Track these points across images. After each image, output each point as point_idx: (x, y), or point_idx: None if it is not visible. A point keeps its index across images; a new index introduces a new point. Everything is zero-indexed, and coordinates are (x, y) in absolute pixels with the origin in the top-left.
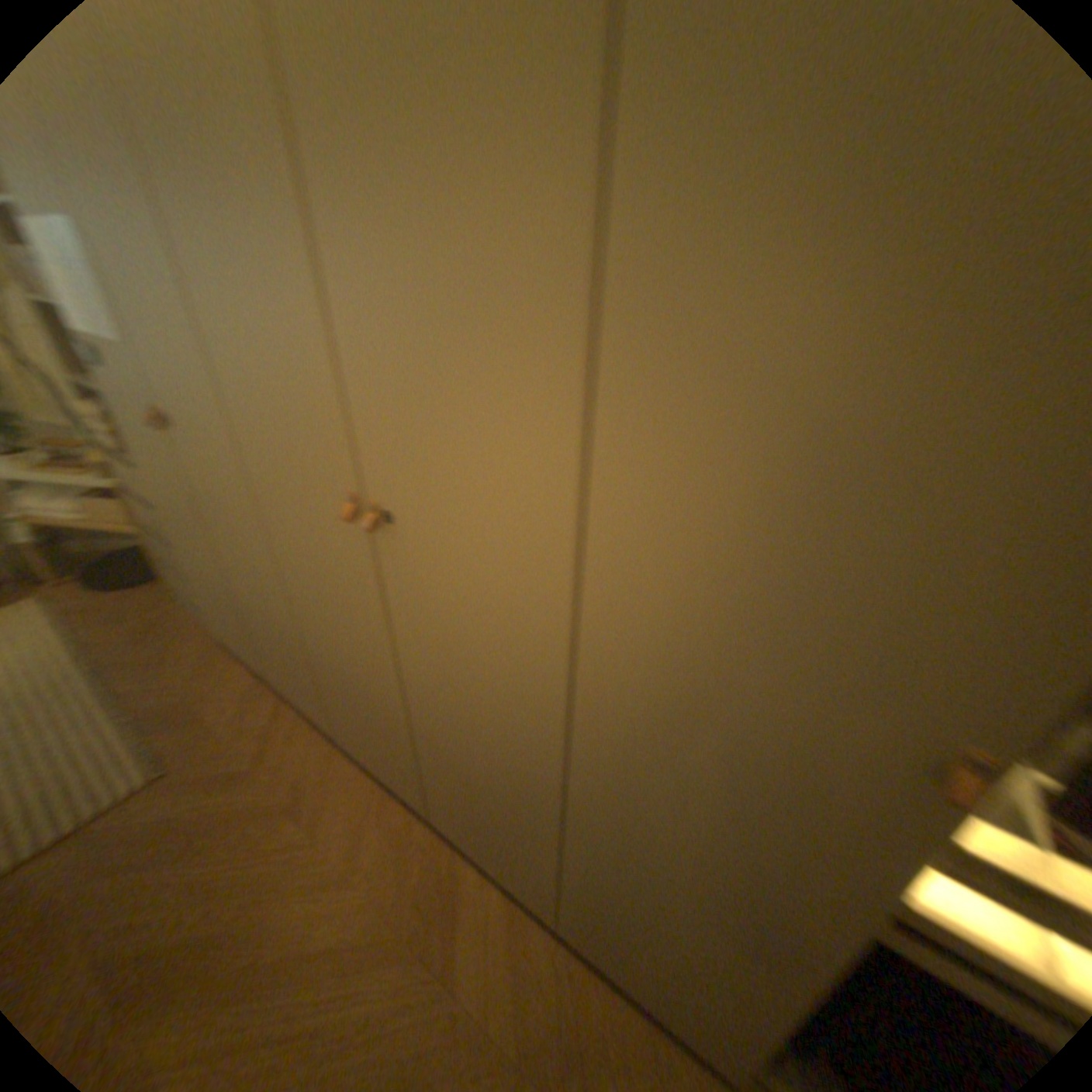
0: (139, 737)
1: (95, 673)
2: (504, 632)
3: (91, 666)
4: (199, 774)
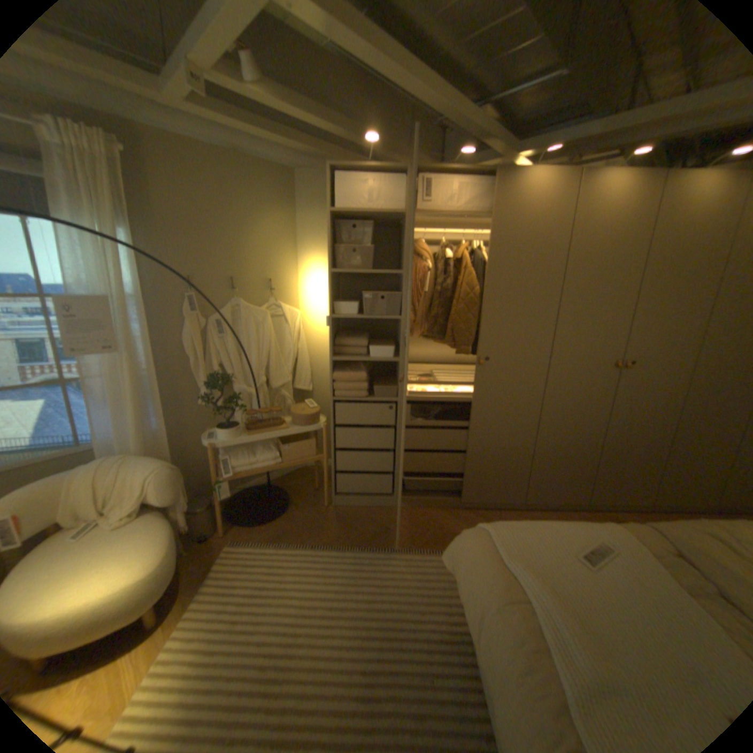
0: (445, 551)
1: (363, 547)
2: (671, 382)
3: (354, 546)
4: None
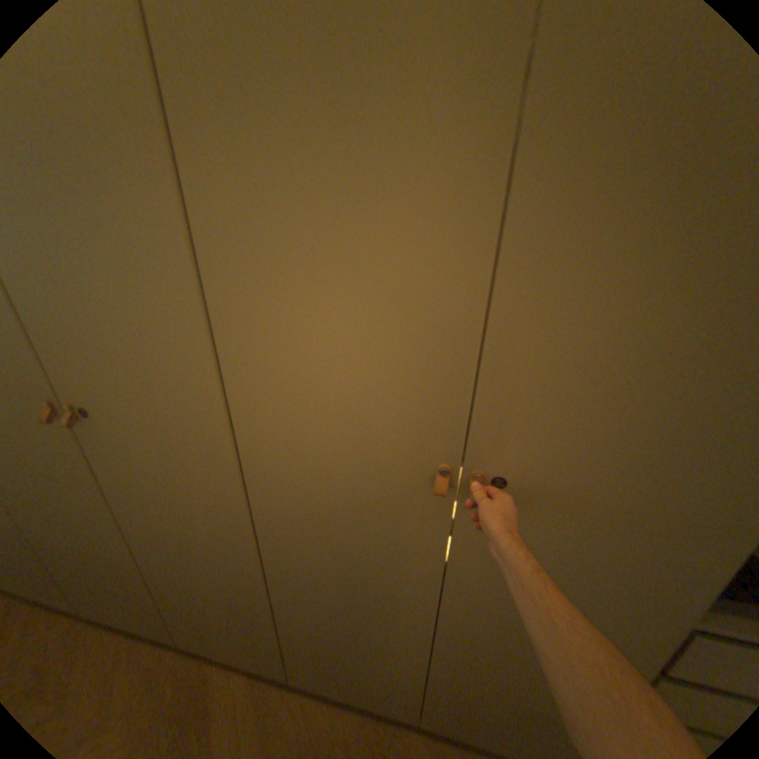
0: None
1: None
2: (195, 476)
3: None
4: None
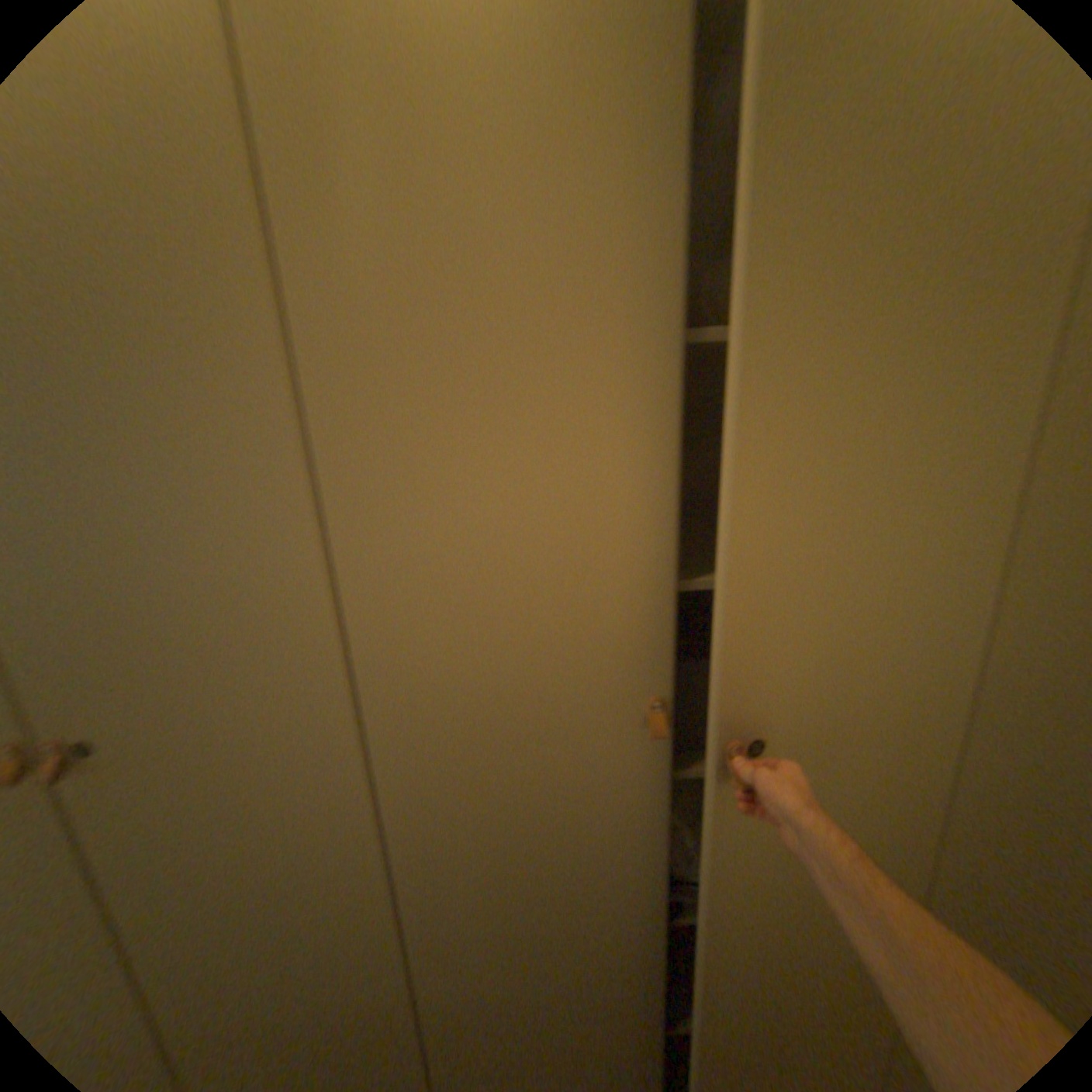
0: None
1: None
2: (889, 759)
3: None
4: None
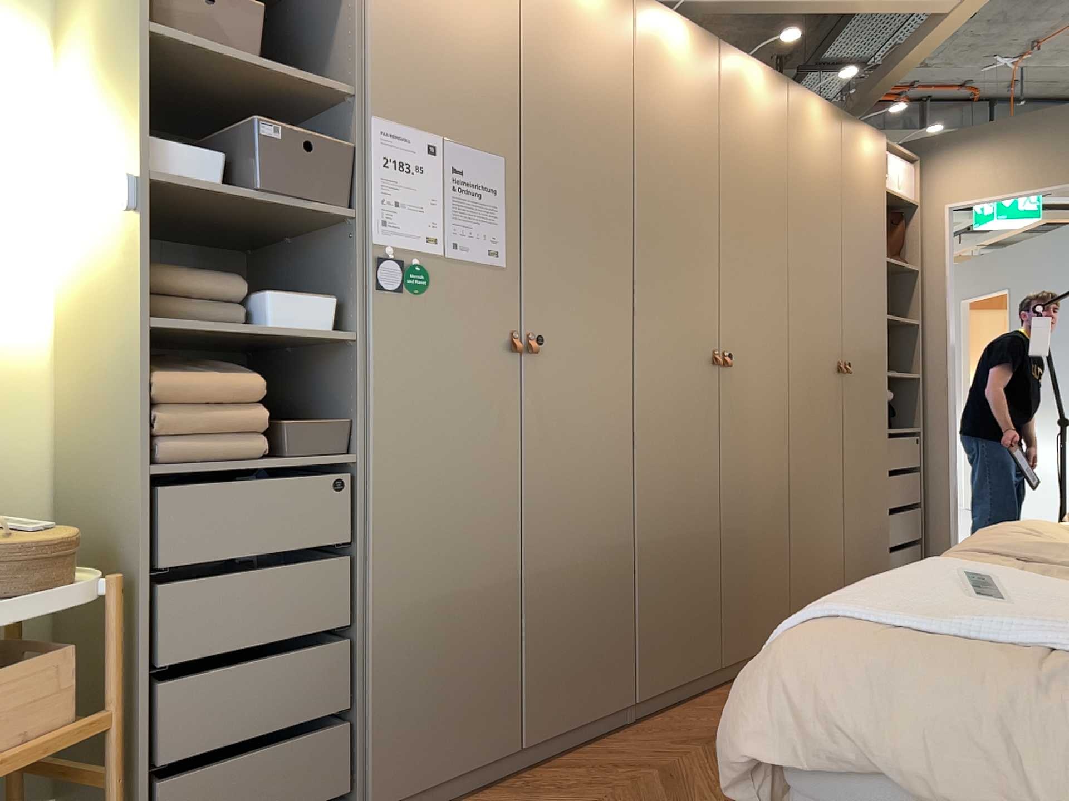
0: None
1: None
2: (764, 392)
3: None
4: (649, 800)
